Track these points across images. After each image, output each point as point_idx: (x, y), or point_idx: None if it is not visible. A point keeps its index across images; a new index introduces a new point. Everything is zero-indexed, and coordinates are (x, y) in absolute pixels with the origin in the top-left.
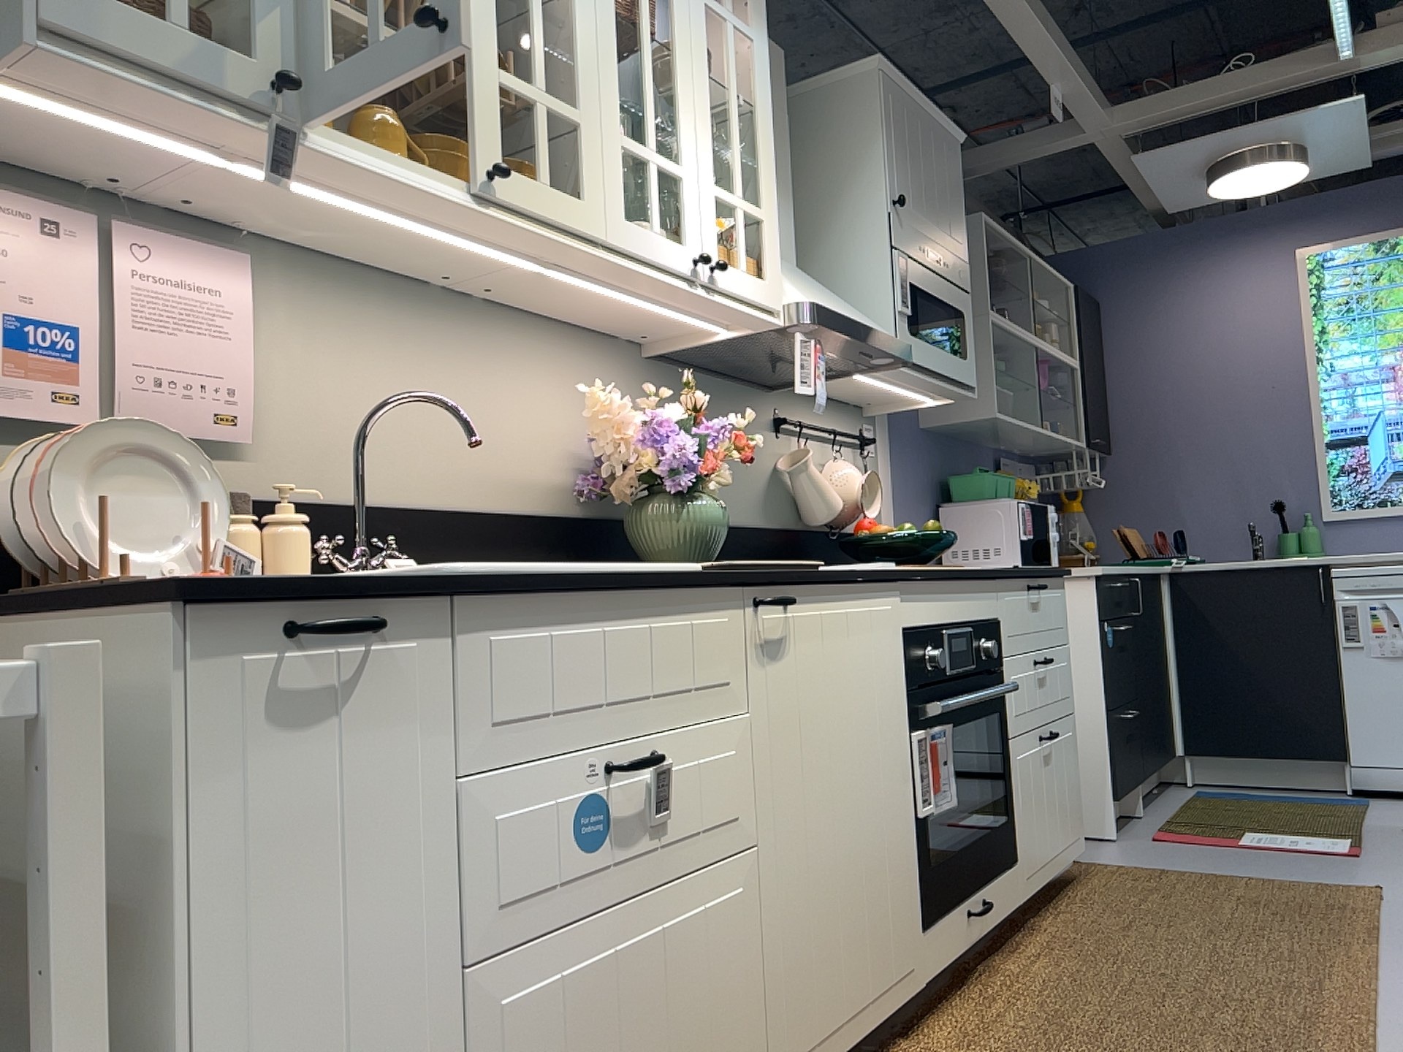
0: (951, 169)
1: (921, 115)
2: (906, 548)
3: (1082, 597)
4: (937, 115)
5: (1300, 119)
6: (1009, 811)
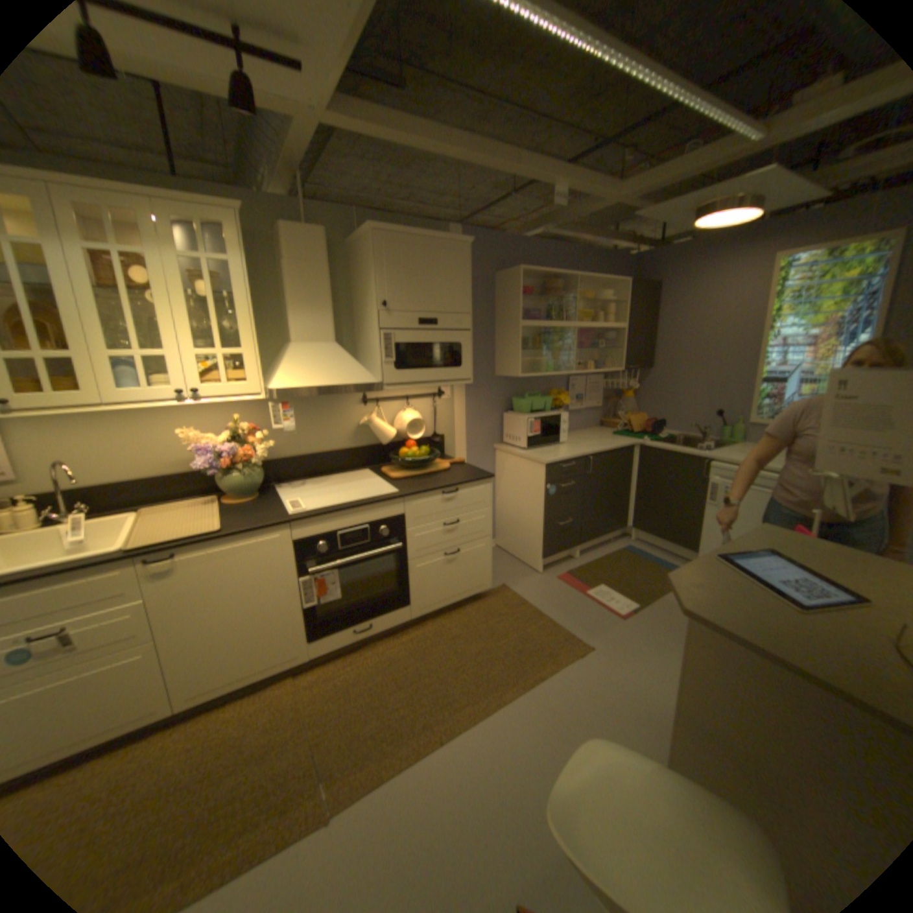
0: (453, 264)
1: (420, 241)
2: (408, 462)
3: (539, 471)
4: (437, 236)
5: (734, 183)
6: (403, 588)
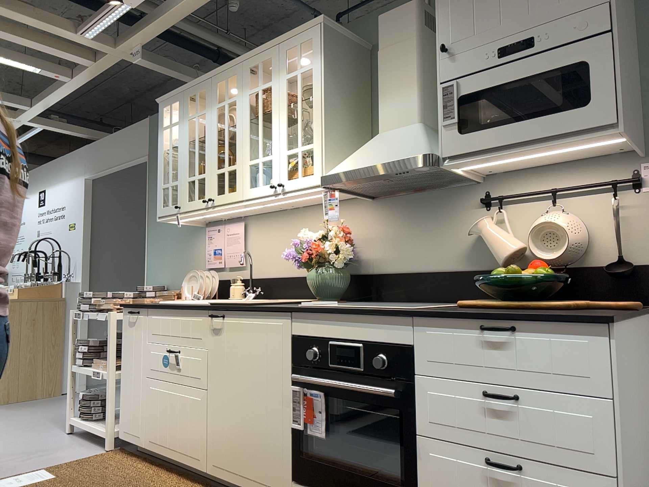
0: None
1: None
2: (499, 286)
3: None
4: None
5: None
6: (409, 484)
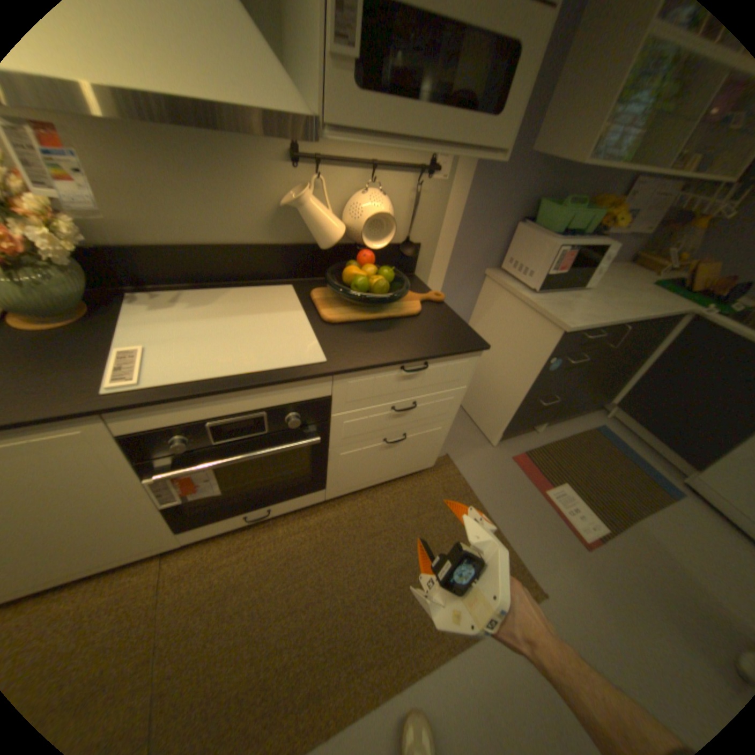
0: None
1: None
2: (355, 293)
3: (549, 335)
4: None
5: None
6: (318, 475)
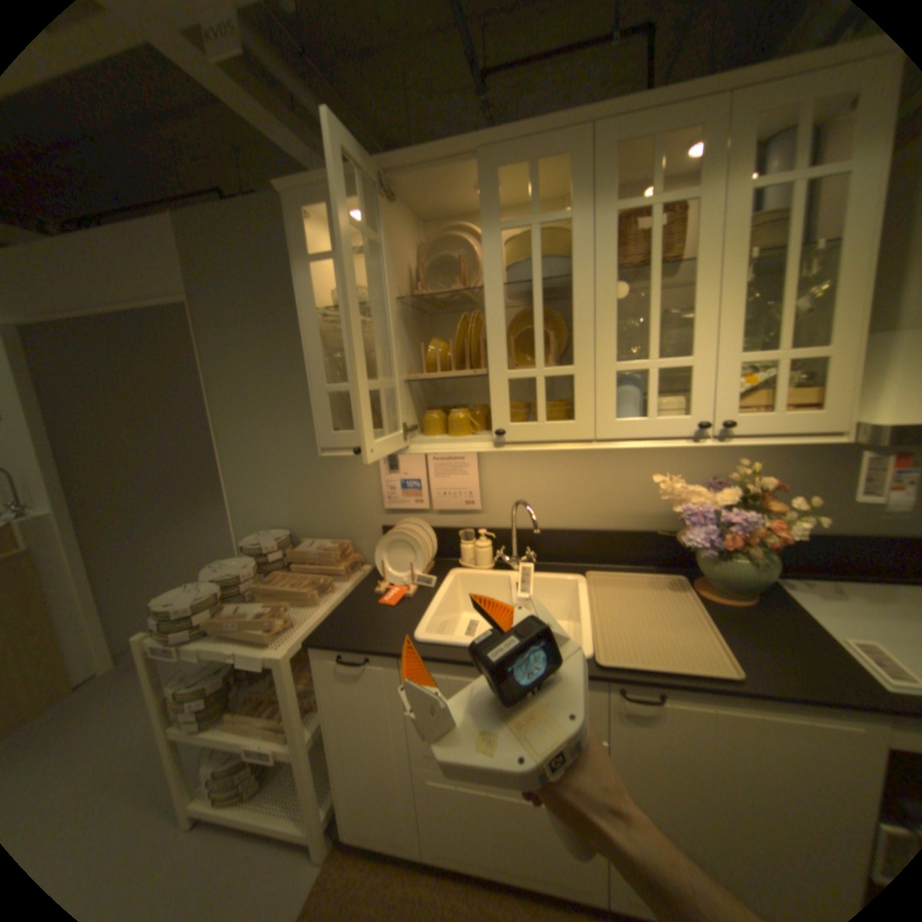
0: None
1: None
2: None
3: None
4: None
5: None
6: None
